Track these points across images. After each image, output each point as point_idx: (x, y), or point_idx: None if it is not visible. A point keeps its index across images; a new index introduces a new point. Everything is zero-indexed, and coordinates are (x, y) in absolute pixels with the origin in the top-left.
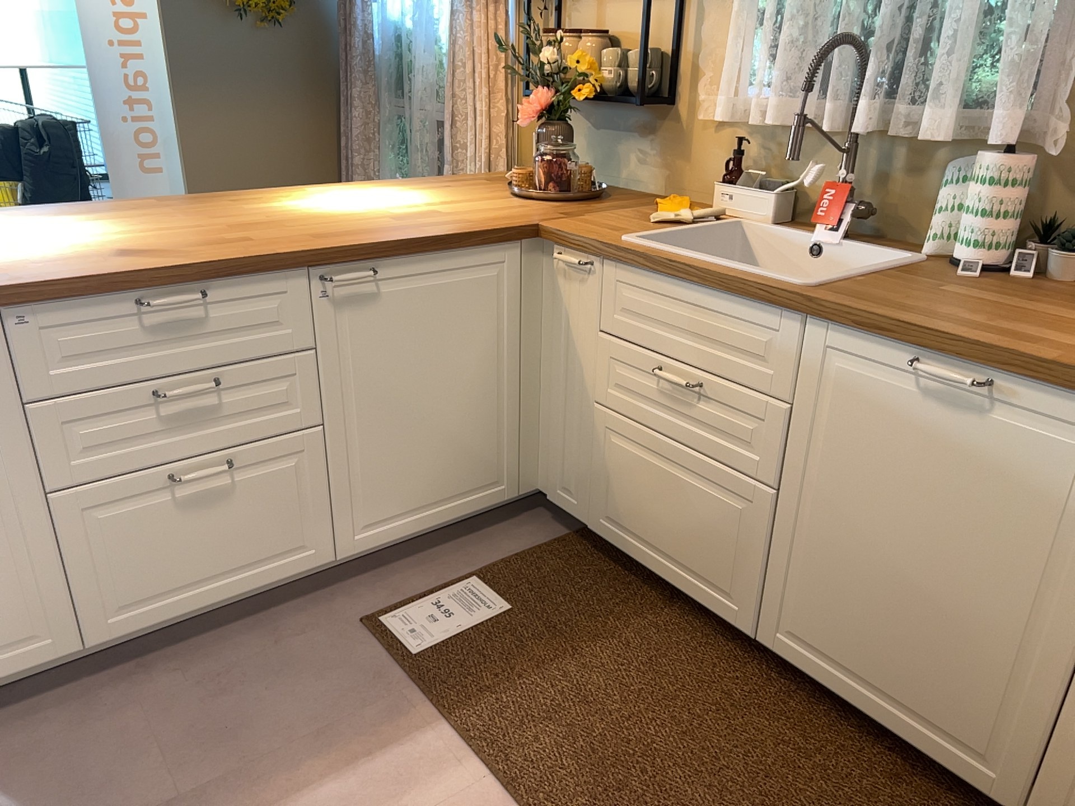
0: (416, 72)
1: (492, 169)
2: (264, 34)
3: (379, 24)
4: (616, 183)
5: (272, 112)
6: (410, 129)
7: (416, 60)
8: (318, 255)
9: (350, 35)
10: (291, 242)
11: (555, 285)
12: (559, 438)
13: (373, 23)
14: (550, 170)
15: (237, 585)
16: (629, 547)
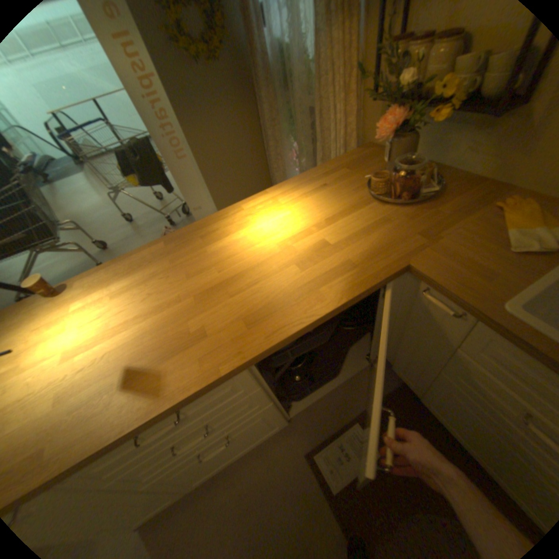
0: (293, 76)
1: (346, 146)
2: (208, 66)
3: (267, 40)
4: (444, 160)
5: (223, 113)
6: (293, 112)
7: (292, 65)
8: (249, 362)
9: (252, 53)
10: (229, 340)
11: (419, 301)
12: (406, 360)
13: (264, 41)
14: (405, 183)
15: (245, 452)
16: (453, 433)
